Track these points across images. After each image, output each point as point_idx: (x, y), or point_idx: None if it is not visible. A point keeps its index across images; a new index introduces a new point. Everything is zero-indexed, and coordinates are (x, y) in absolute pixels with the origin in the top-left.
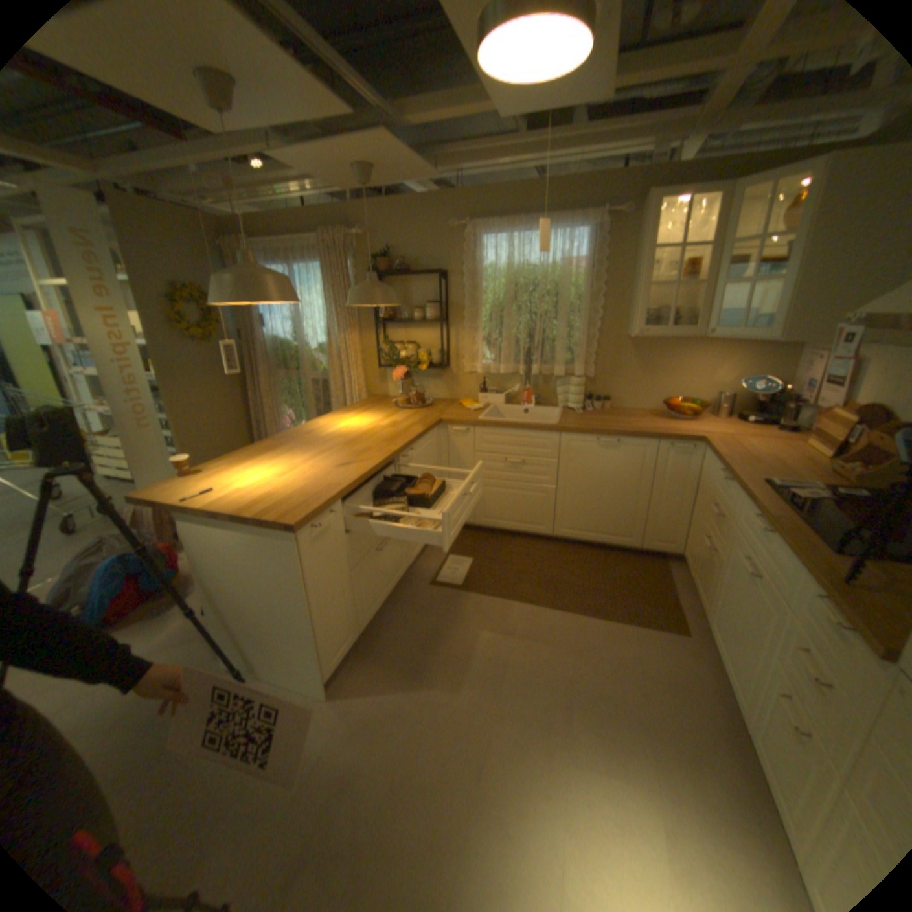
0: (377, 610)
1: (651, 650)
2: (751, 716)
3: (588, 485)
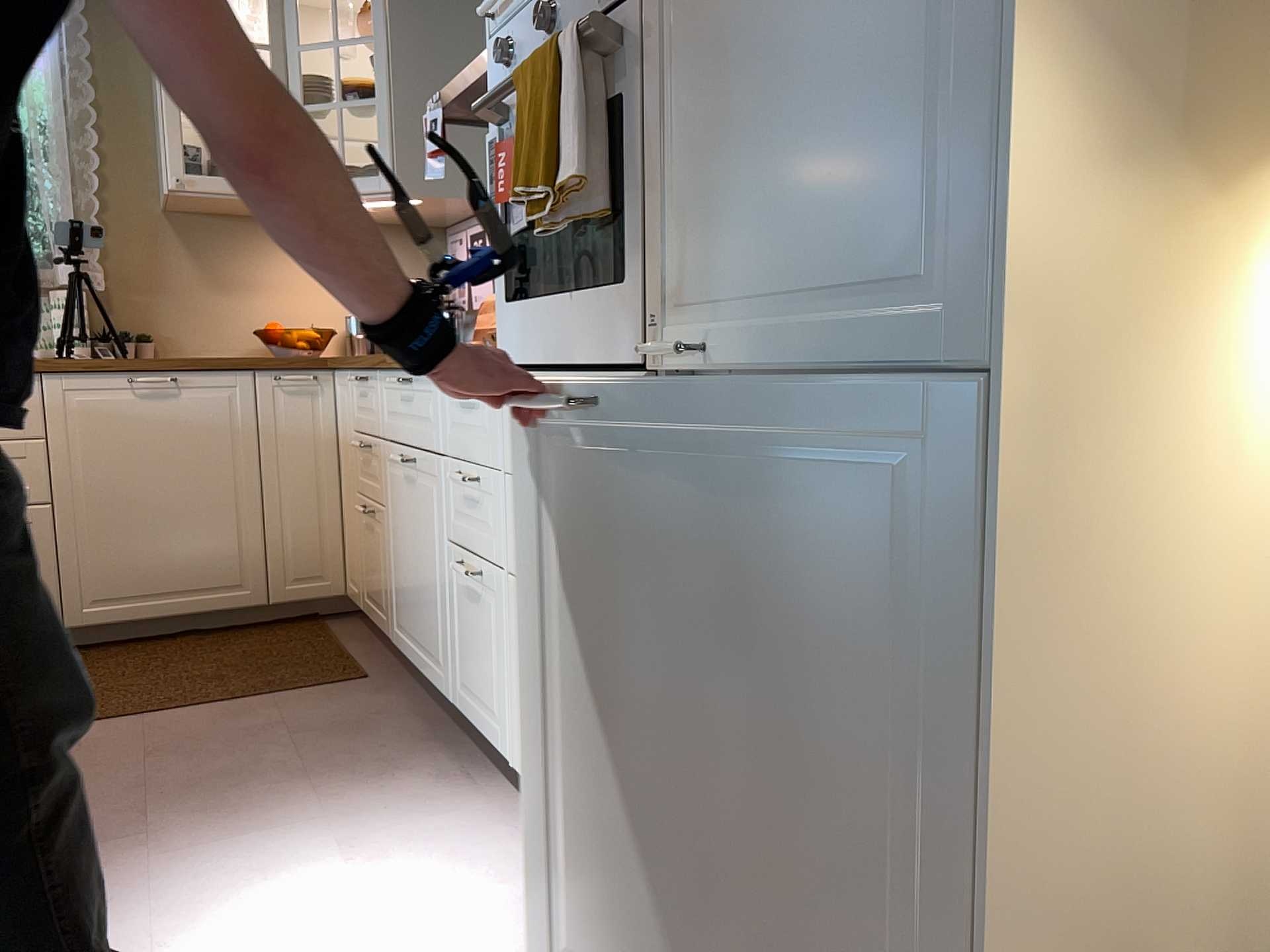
0: None
1: (302, 707)
2: (448, 672)
3: (129, 487)
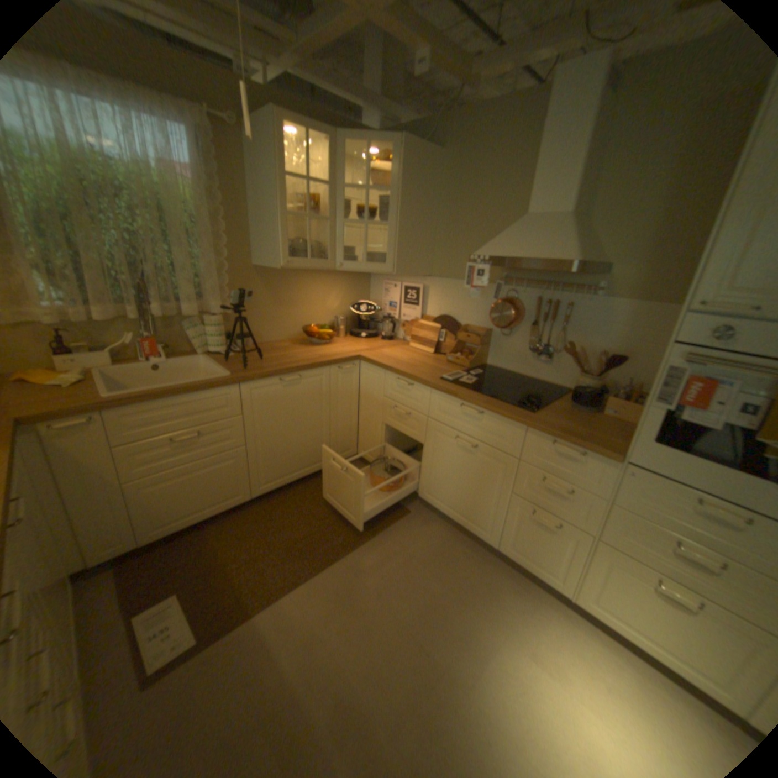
0: None
1: (405, 541)
2: (495, 536)
3: (278, 430)
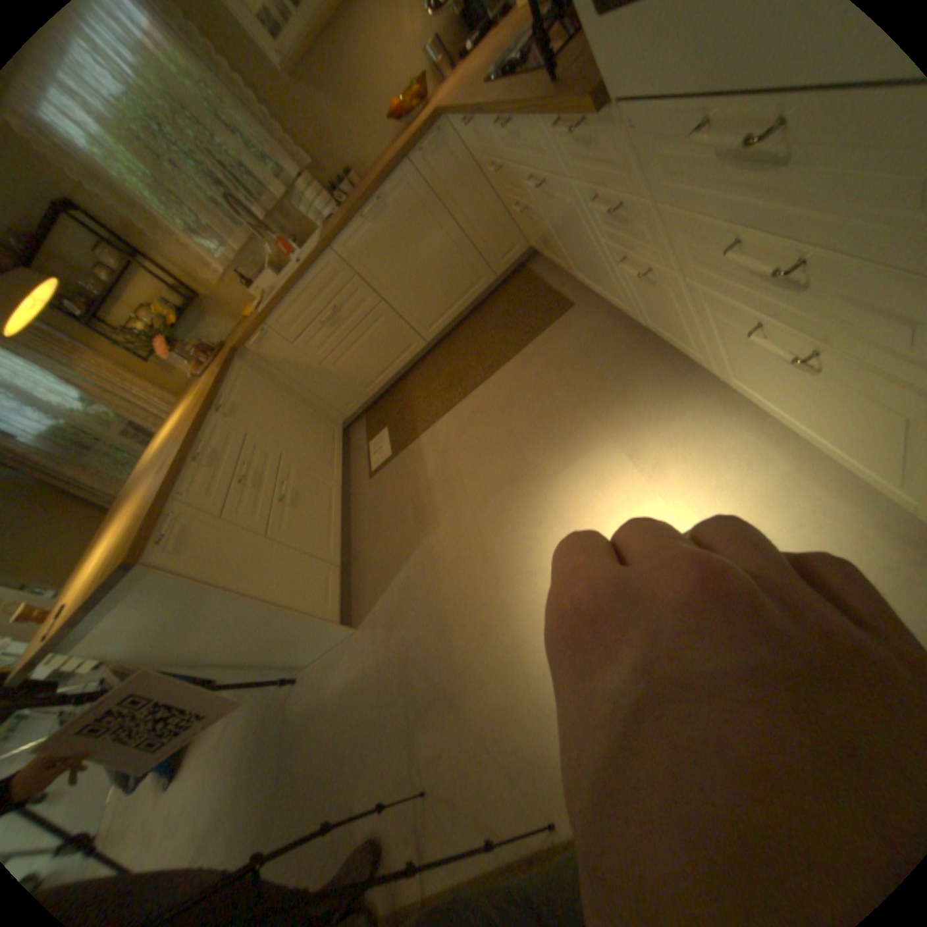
0: (341, 536)
1: (553, 343)
2: (634, 307)
3: (404, 268)
